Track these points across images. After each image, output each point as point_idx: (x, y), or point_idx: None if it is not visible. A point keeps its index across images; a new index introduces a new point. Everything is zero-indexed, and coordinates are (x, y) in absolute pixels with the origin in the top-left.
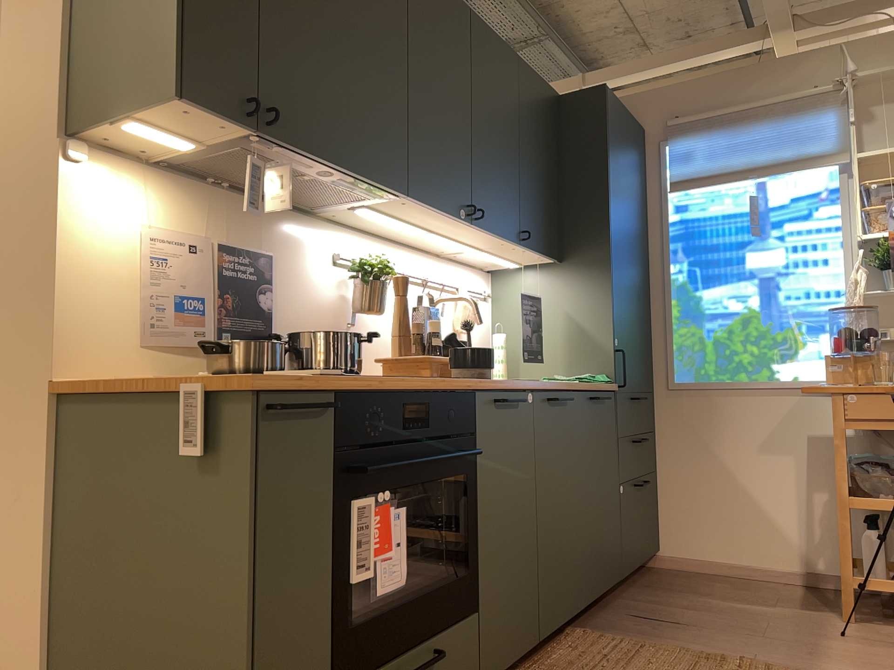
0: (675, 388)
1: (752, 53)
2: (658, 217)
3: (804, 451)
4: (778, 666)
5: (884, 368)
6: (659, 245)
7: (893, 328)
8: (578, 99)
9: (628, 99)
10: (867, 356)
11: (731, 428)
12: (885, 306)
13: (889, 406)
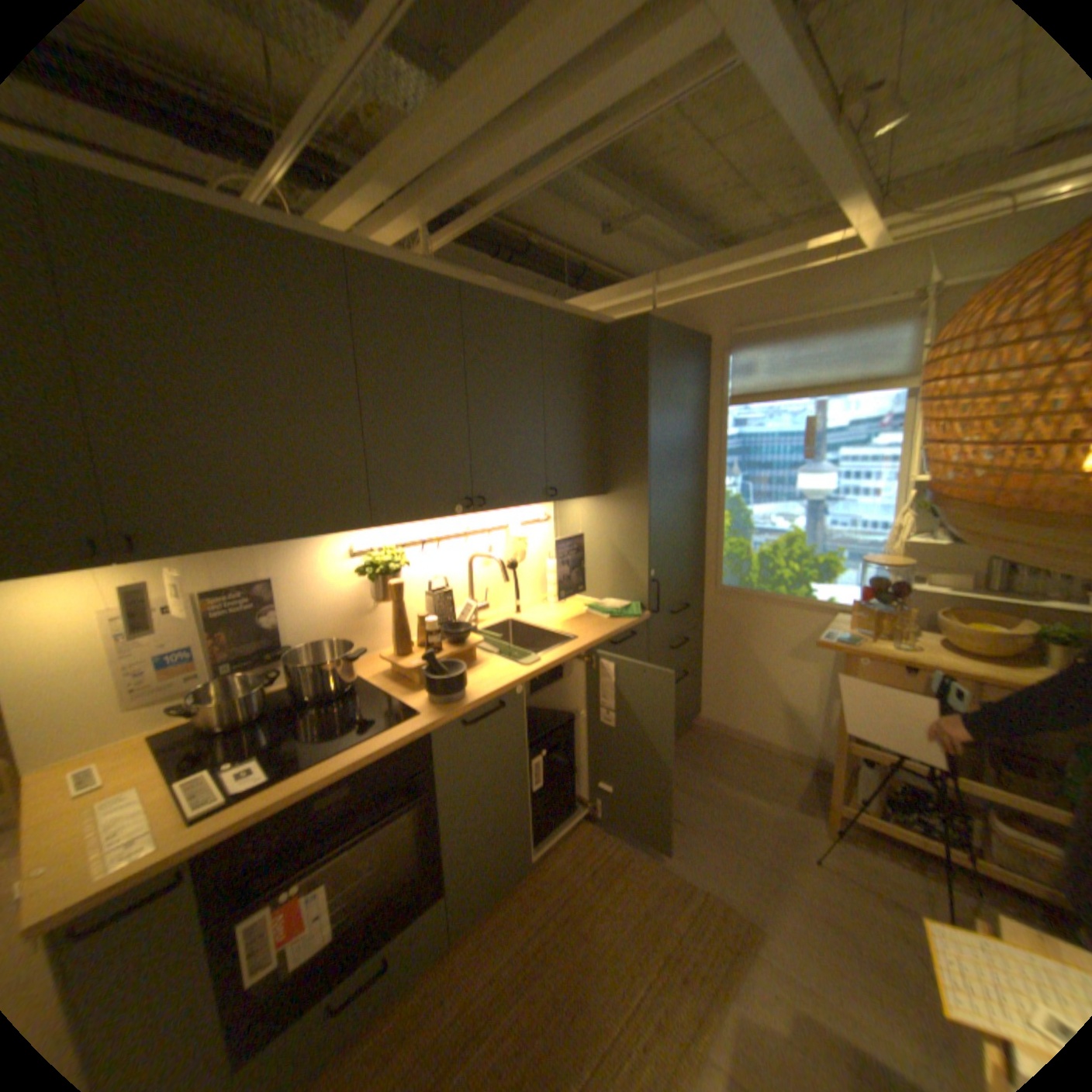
0: (722, 590)
1: (835, 241)
2: (718, 429)
3: (830, 665)
4: (735, 918)
5: (911, 630)
6: (717, 457)
7: (939, 572)
8: (623, 329)
9: (697, 301)
10: (899, 609)
11: (768, 633)
12: (936, 546)
13: (903, 678)
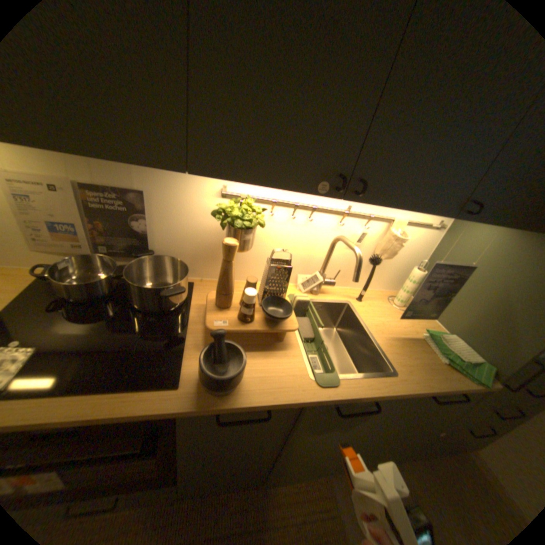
0: None
1: None
2: None
3: None
4: None
5: None
6: None
7: None
8: None
9: None
10: None
11: None
12: None
13: None
